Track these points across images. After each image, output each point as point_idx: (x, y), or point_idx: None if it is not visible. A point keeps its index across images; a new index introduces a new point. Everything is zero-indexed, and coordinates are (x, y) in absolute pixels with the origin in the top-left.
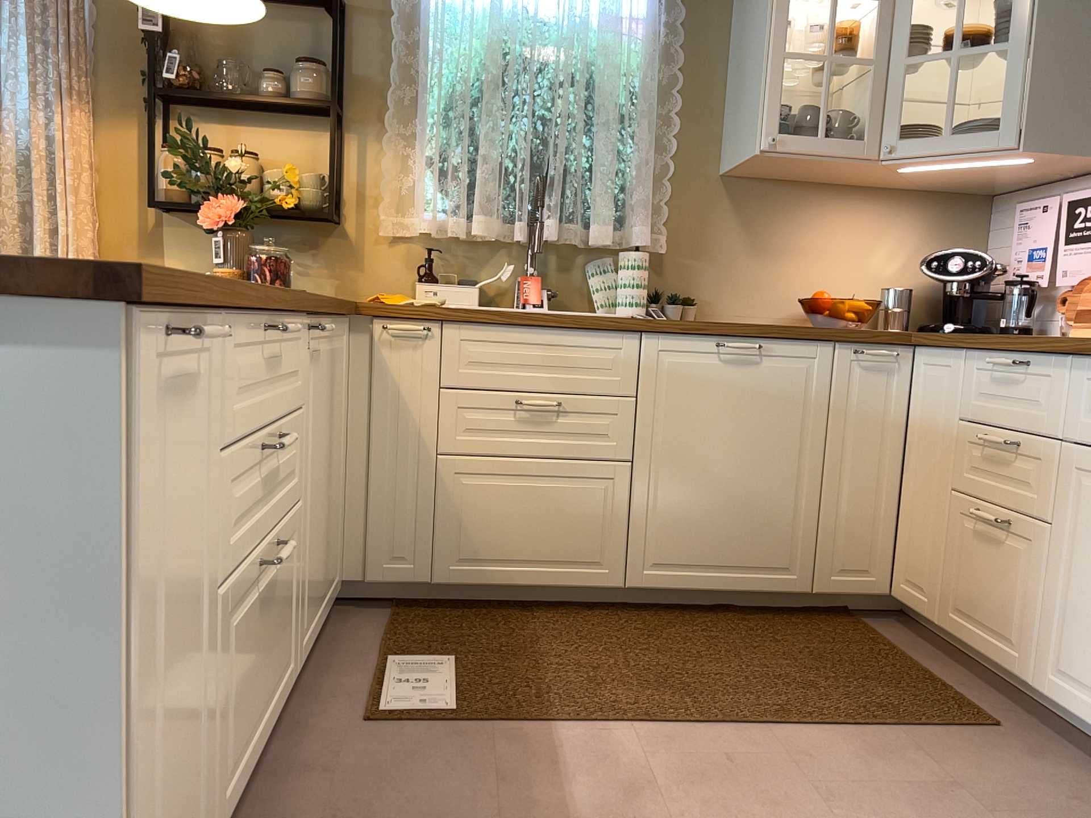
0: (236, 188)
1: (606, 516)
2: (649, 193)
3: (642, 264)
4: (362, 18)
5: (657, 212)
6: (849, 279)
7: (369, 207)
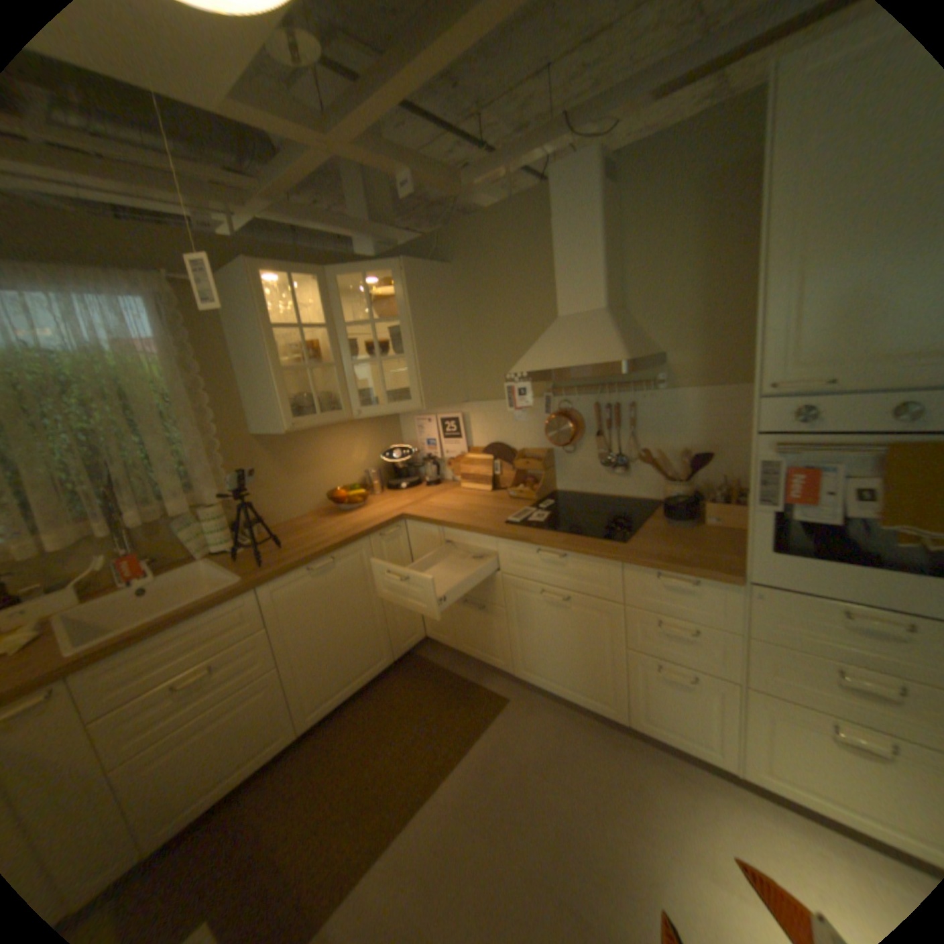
0: None
1: (269, 710)
2: (204, 468)
3: (217, 517)
4: None
5: (213, 474)
6: (343, 472)
7: None
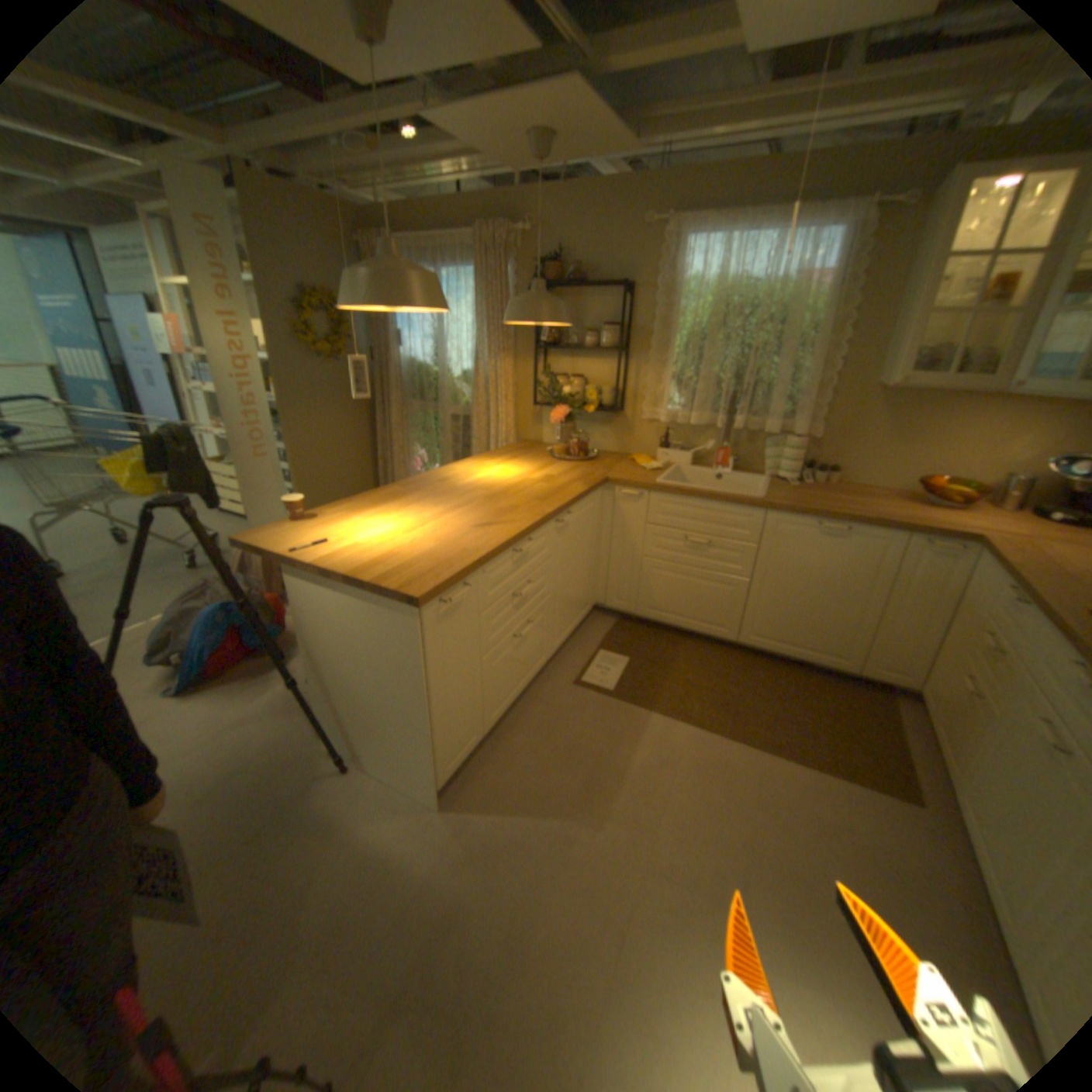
0: (566, 400)
1: (730, 604)
2: (811, 400)
3: (796, 447)
4: (640, 289)
5: (819, 409)
6: (978, 462)
7: (637, 402)
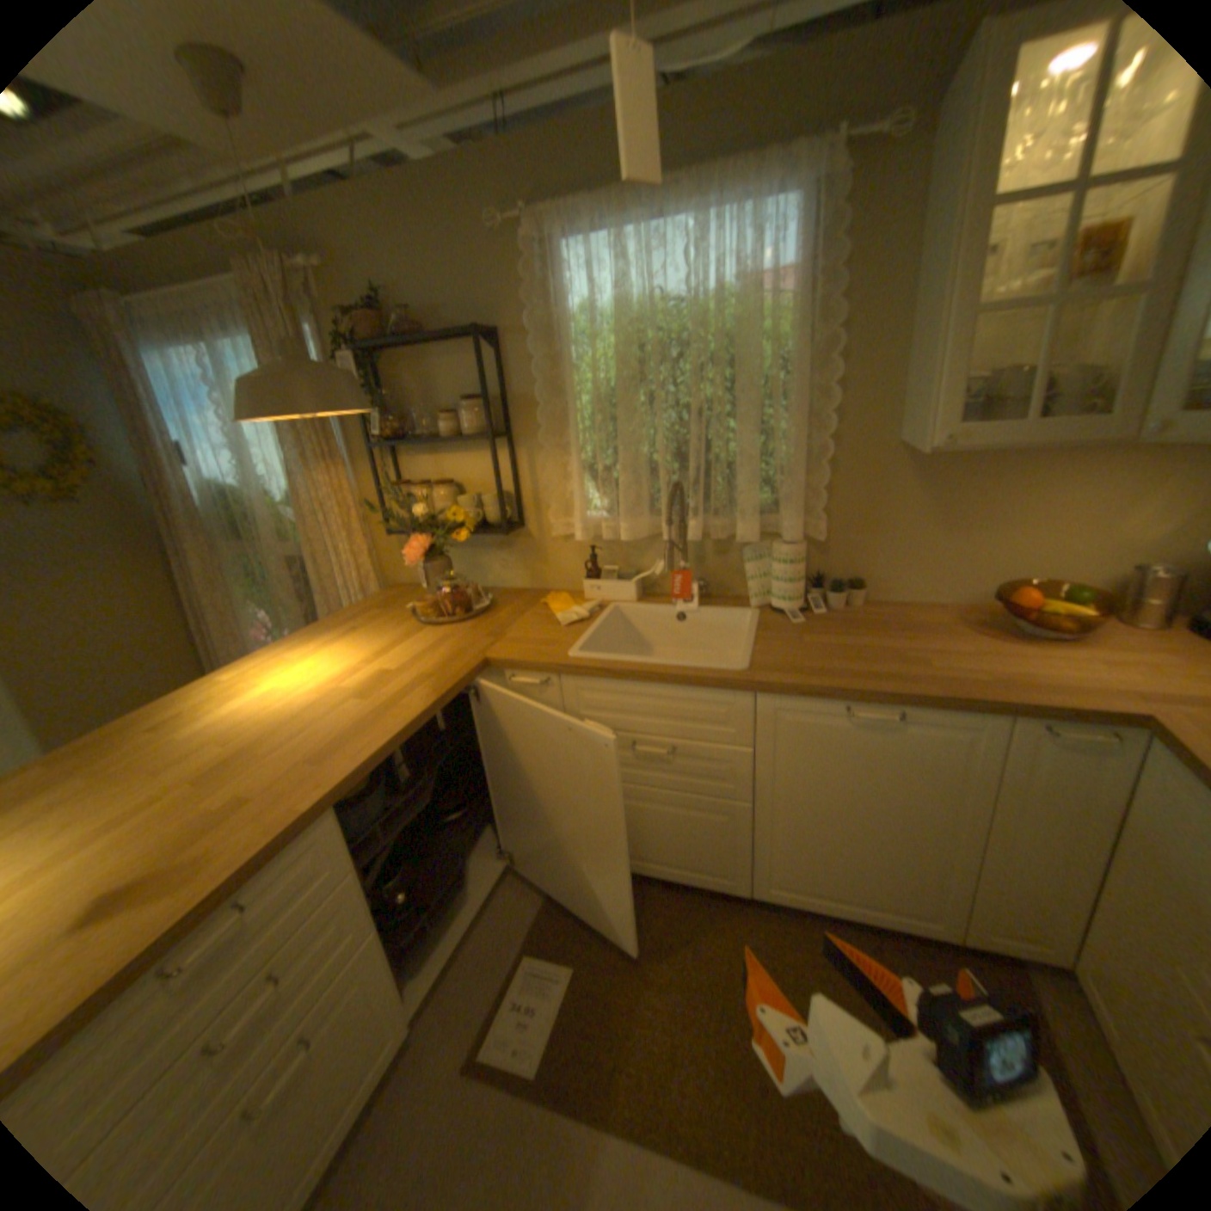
0: (426, 524)
1: (728, 842)
2: (801, 482)
3: (792, 560)
4: (508, 336)
5: (817, 493)
6: (1081, 550)
7: (543, 511)
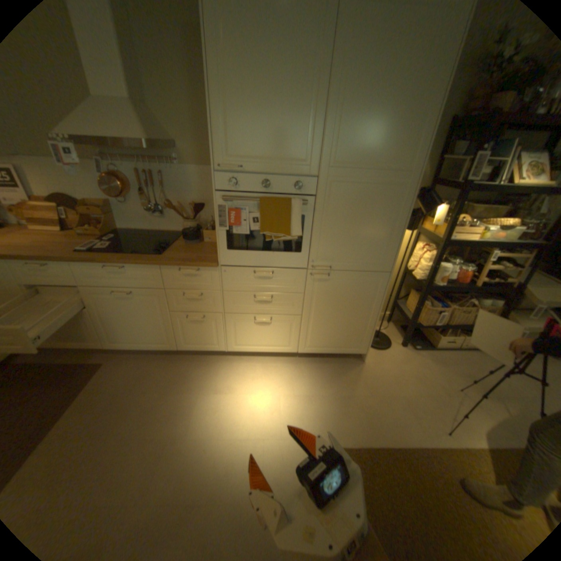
0: None
1: None
2: None
3: None
4: None
5: None
6: None
7: None
